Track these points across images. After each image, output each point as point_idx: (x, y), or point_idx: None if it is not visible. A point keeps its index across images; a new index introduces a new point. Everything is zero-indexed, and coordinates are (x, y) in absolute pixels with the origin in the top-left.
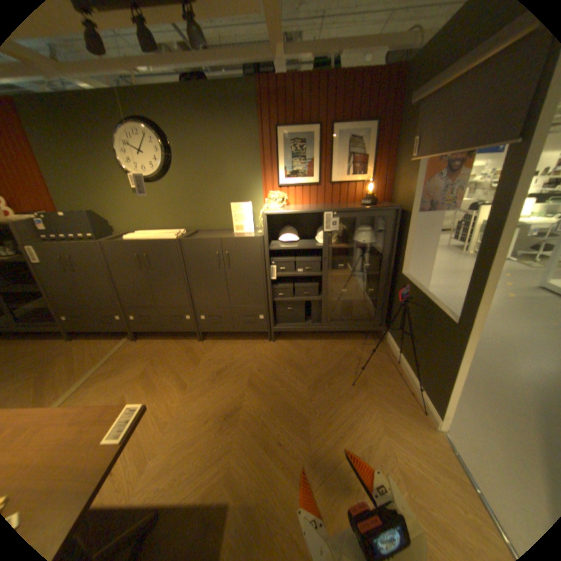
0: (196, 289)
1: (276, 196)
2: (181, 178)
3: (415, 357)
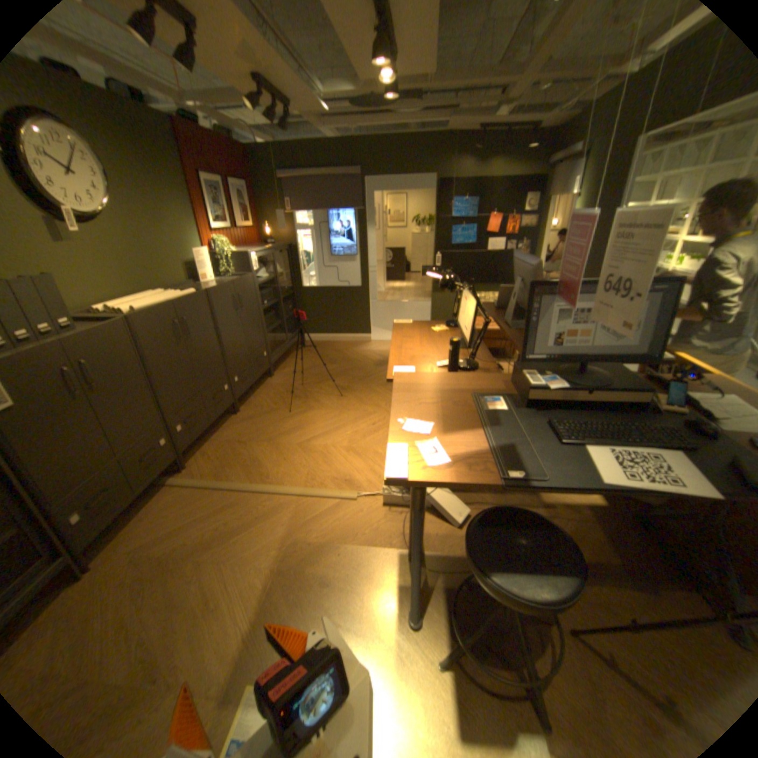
0: (227, 346)
1: (223, 239)
2: (123, 217)
3: (339, 324)
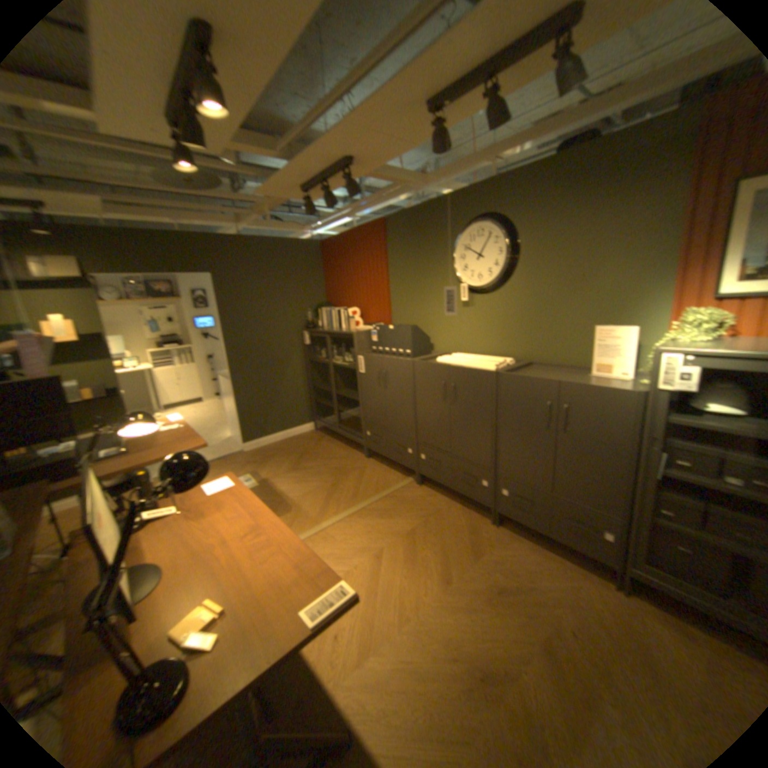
0: (504, 448)
1: (704, 316)
2: (525, 286)
3: None
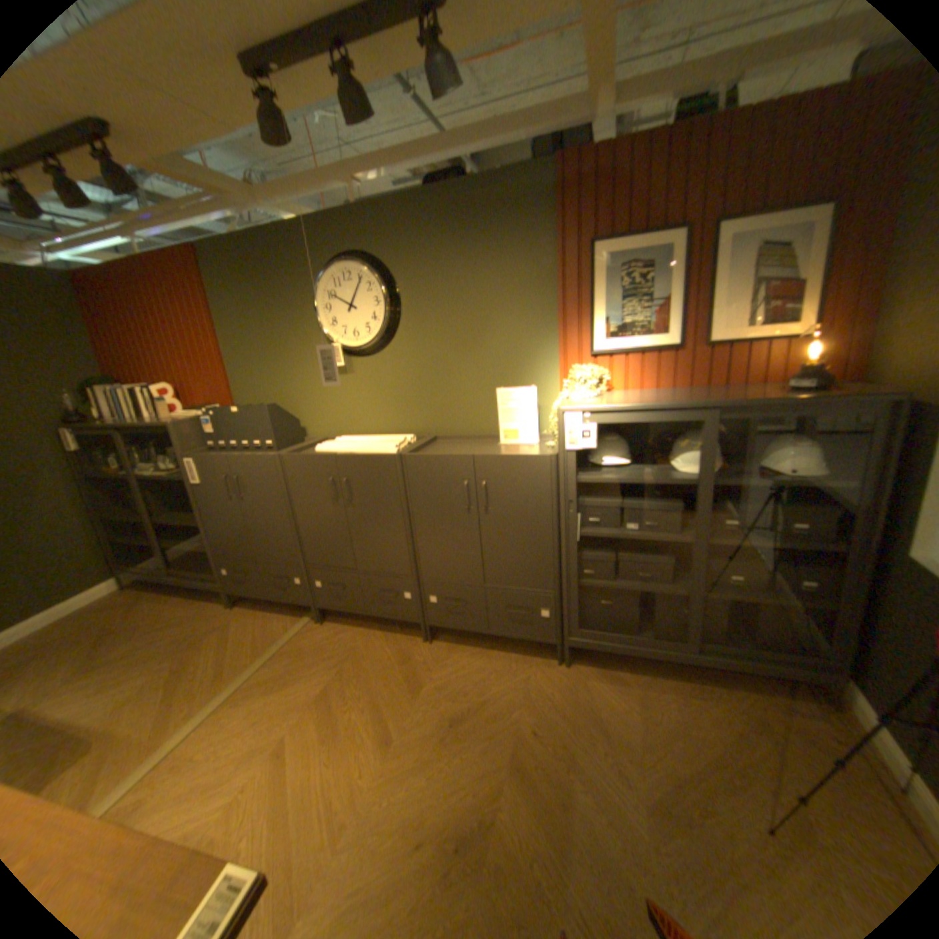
0: (424, 546)
1: (587, 373)
2: (414, 346)
3: None
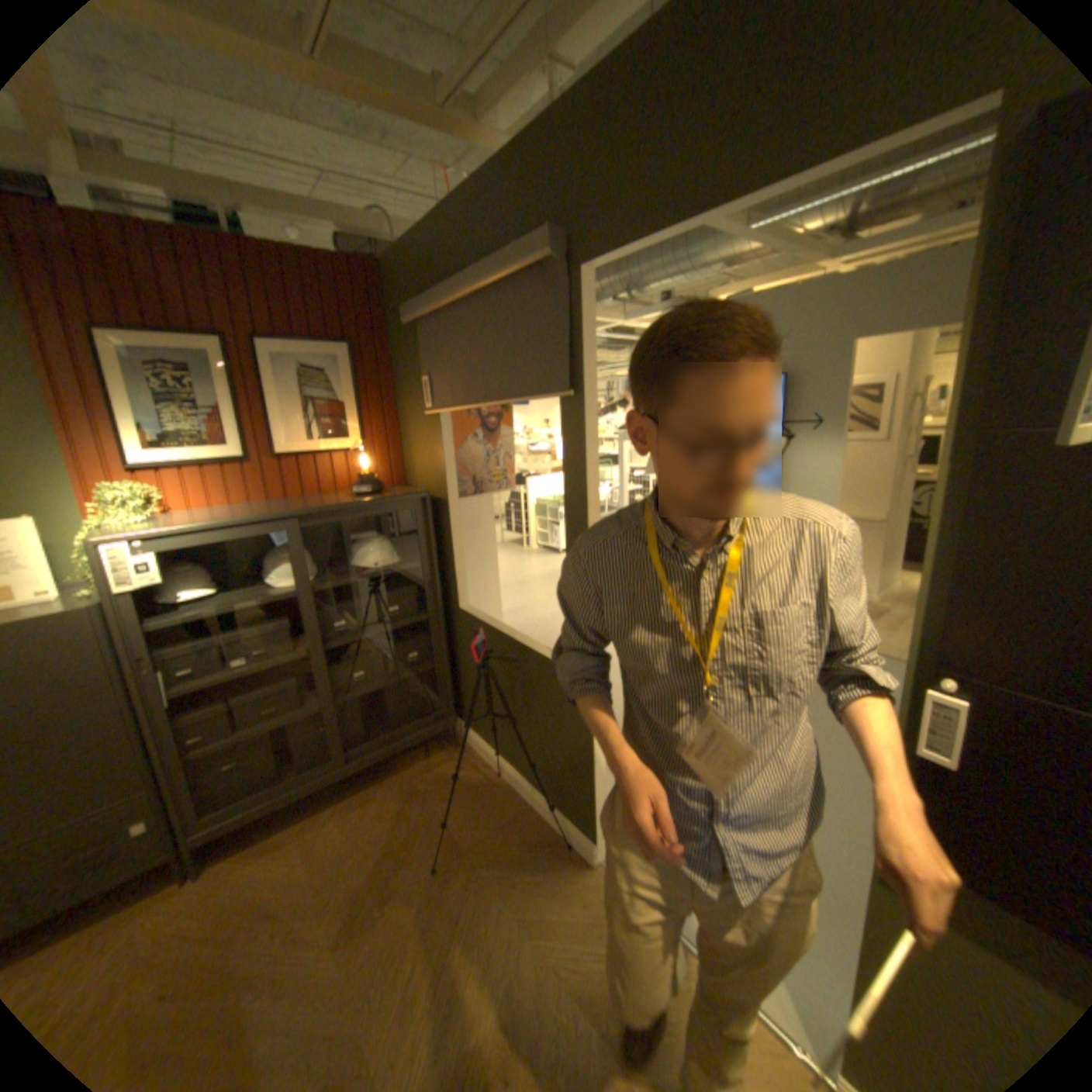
0: None
1: (125, 493)
2: None
3: (522, 753)
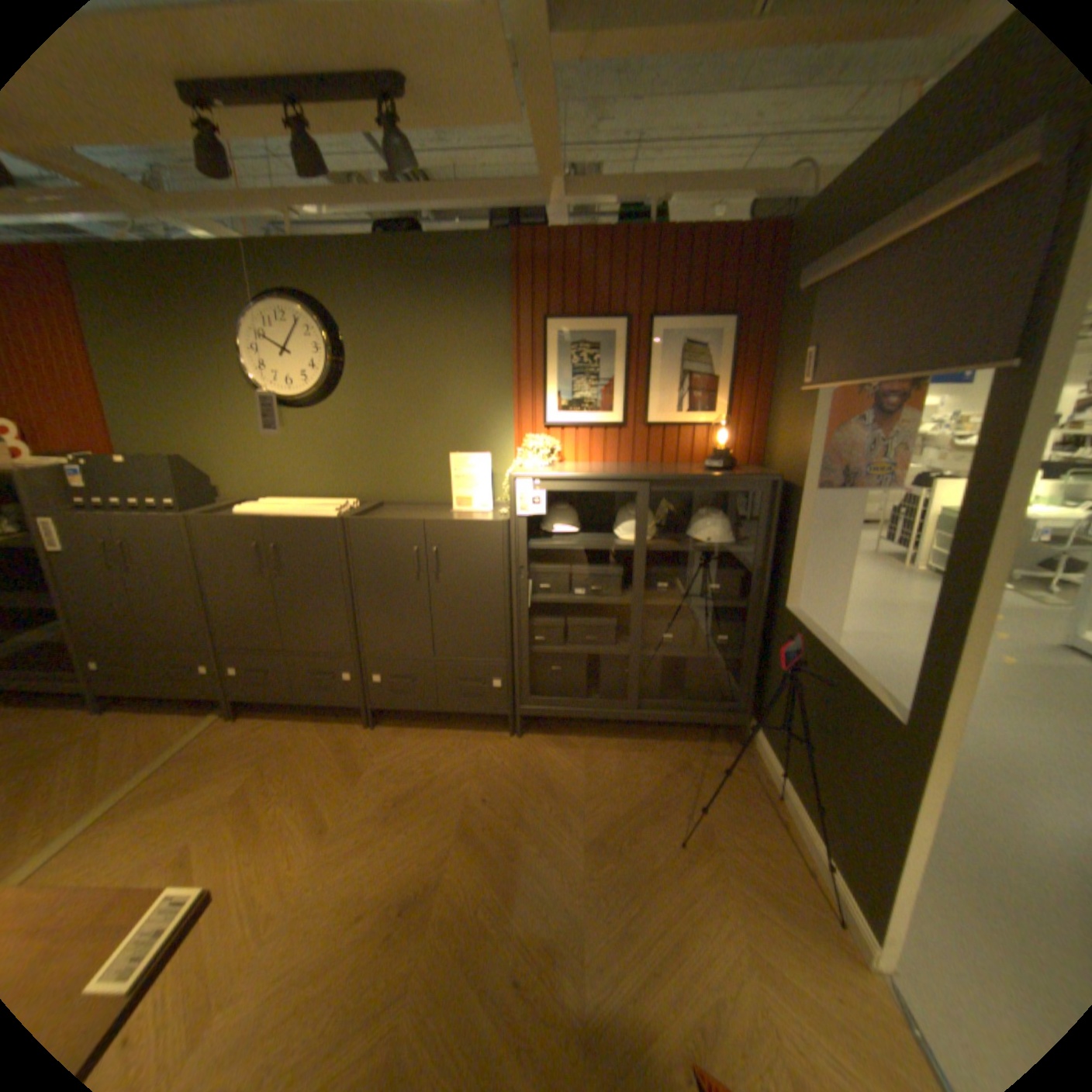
0: (367, 619)
1: (539, 444)
2: (360, 402)
3: (817, 790)
